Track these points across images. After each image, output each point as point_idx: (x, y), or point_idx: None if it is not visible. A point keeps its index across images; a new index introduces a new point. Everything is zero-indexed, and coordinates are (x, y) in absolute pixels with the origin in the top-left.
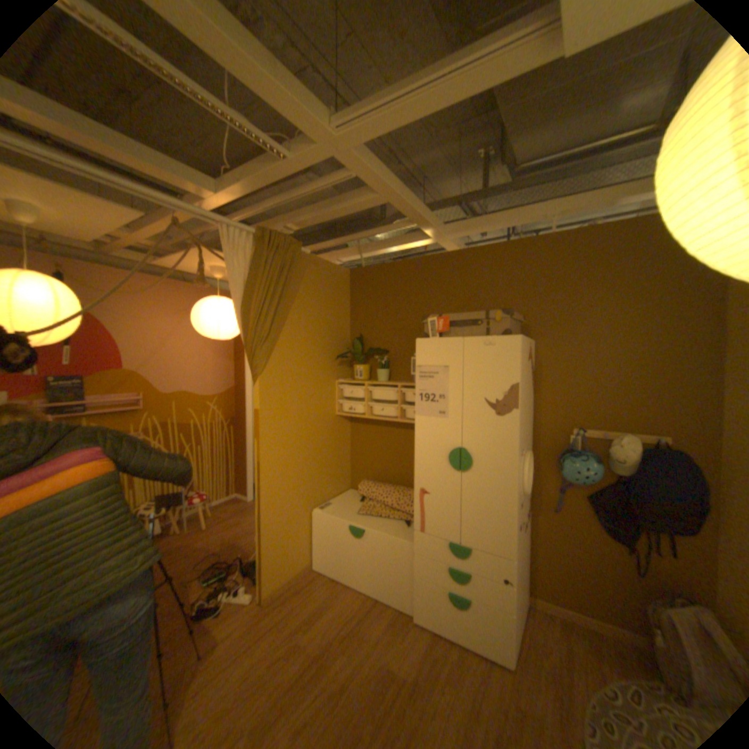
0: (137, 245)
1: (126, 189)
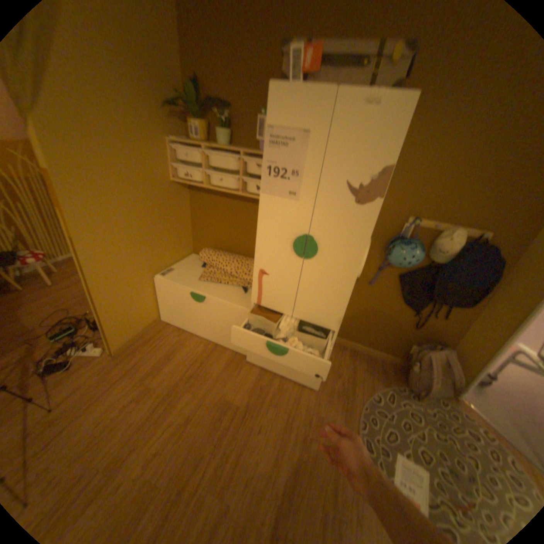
0: None
1: None
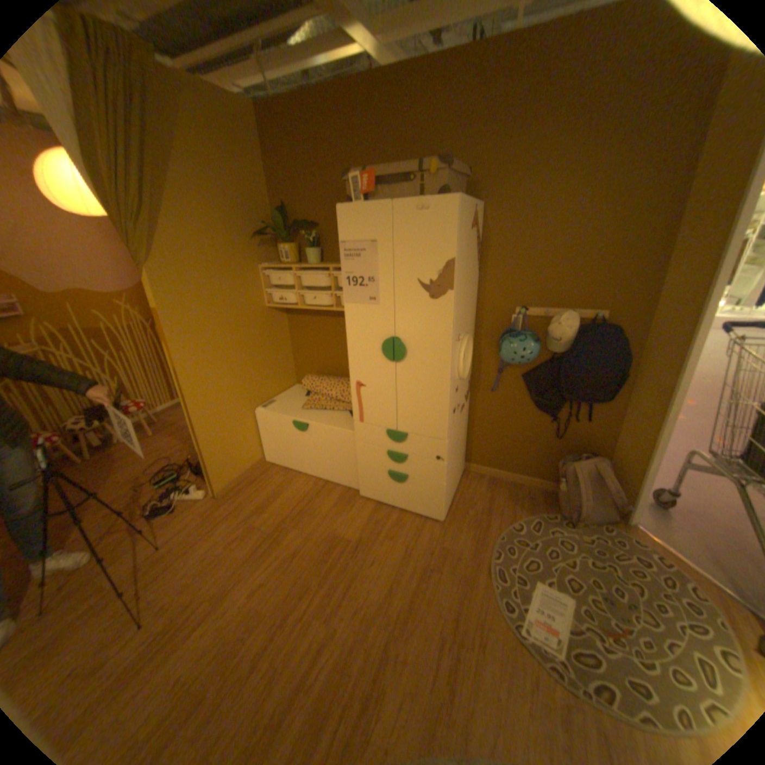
0: None
1: None
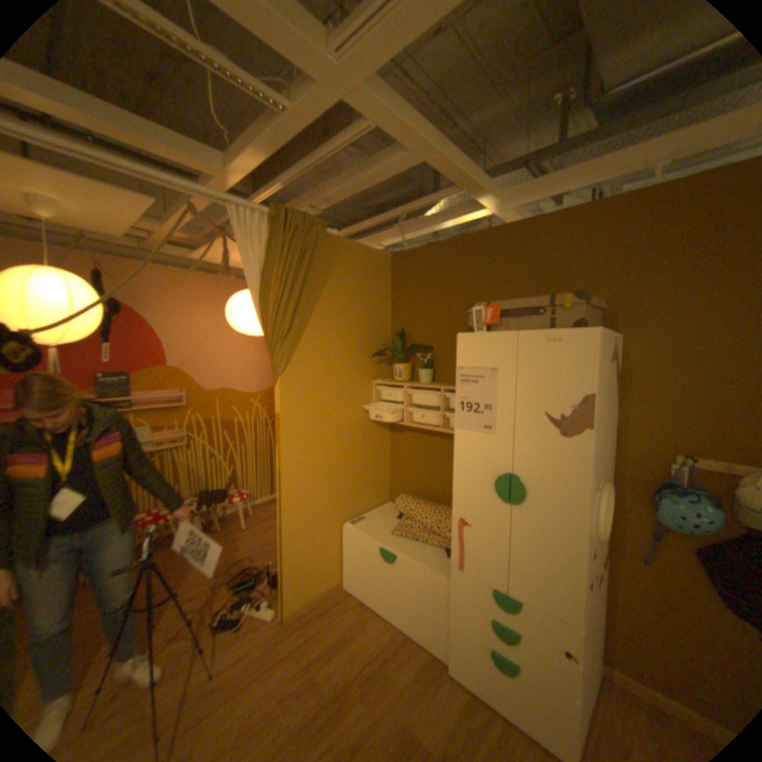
0: (181, 241)
1: (136, 173)
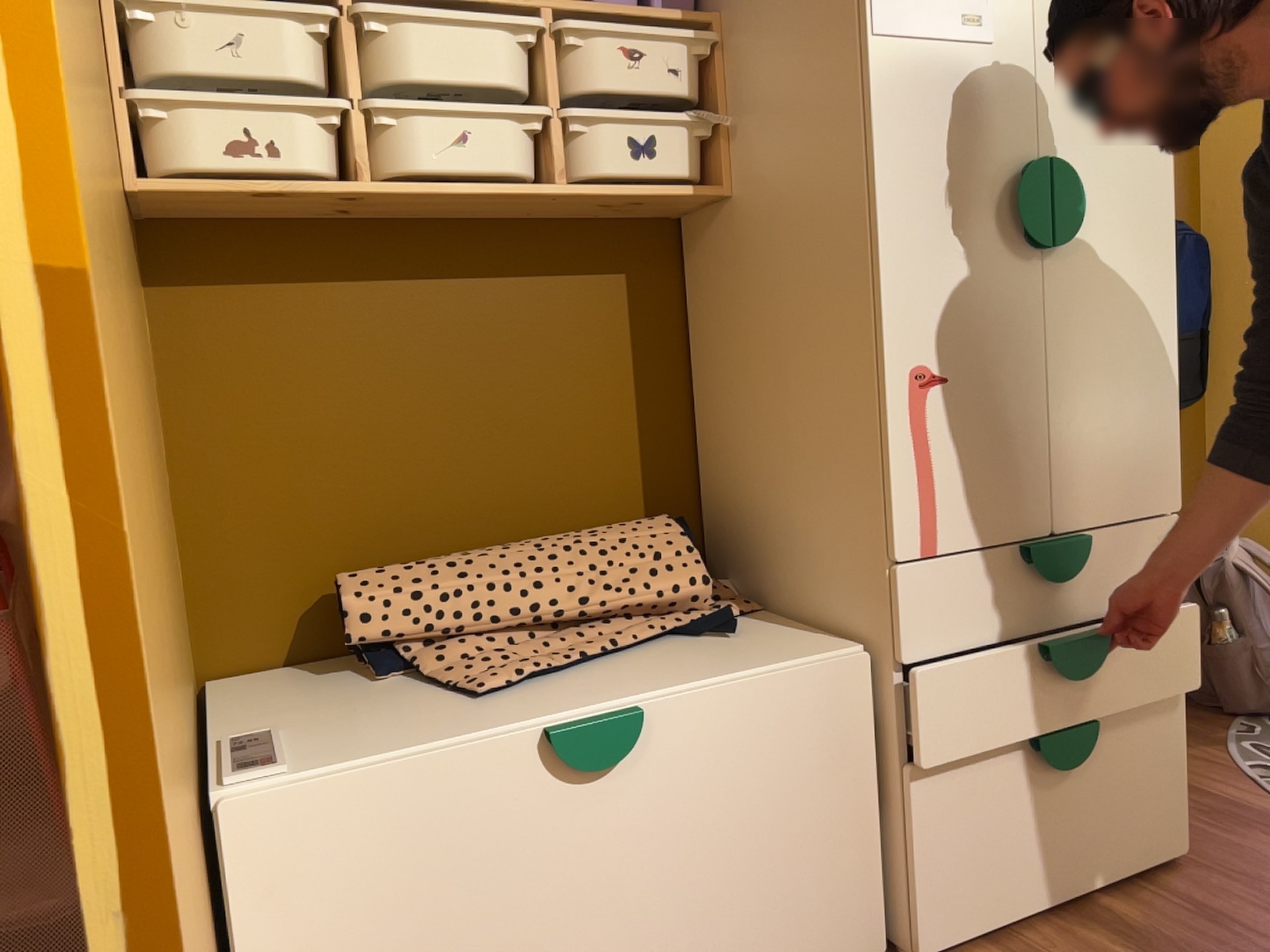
0: None
1: None
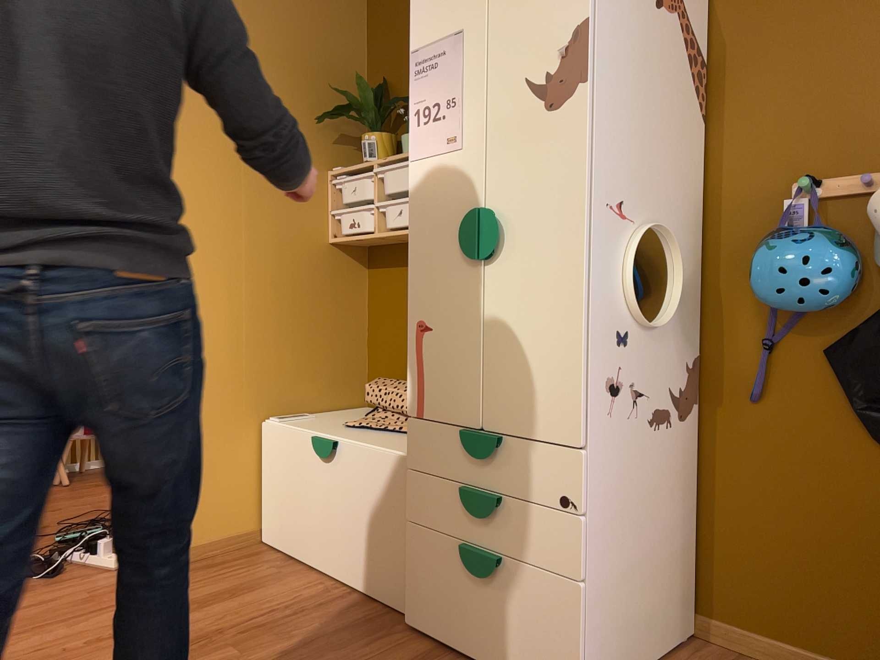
0: None
1: None
